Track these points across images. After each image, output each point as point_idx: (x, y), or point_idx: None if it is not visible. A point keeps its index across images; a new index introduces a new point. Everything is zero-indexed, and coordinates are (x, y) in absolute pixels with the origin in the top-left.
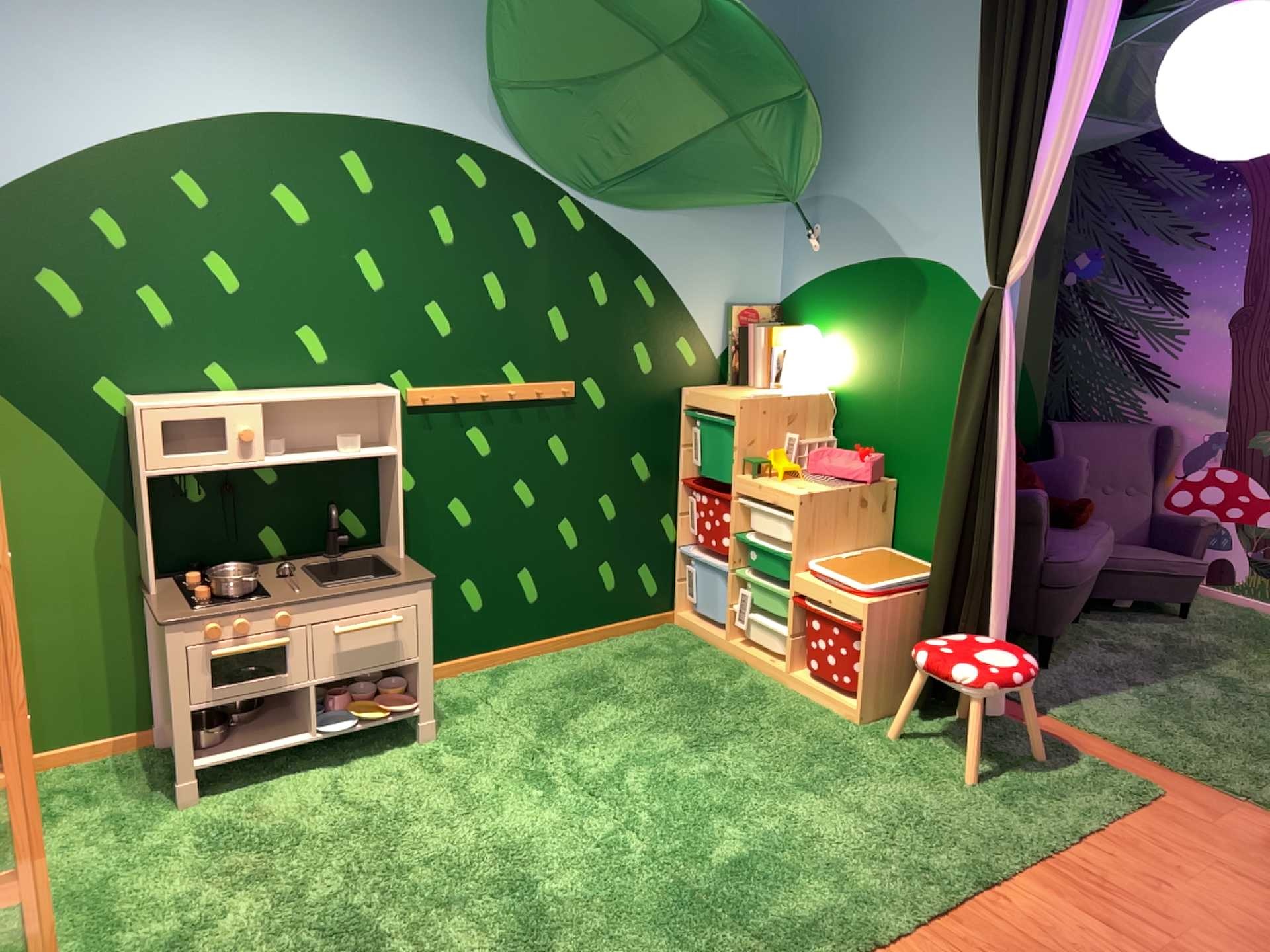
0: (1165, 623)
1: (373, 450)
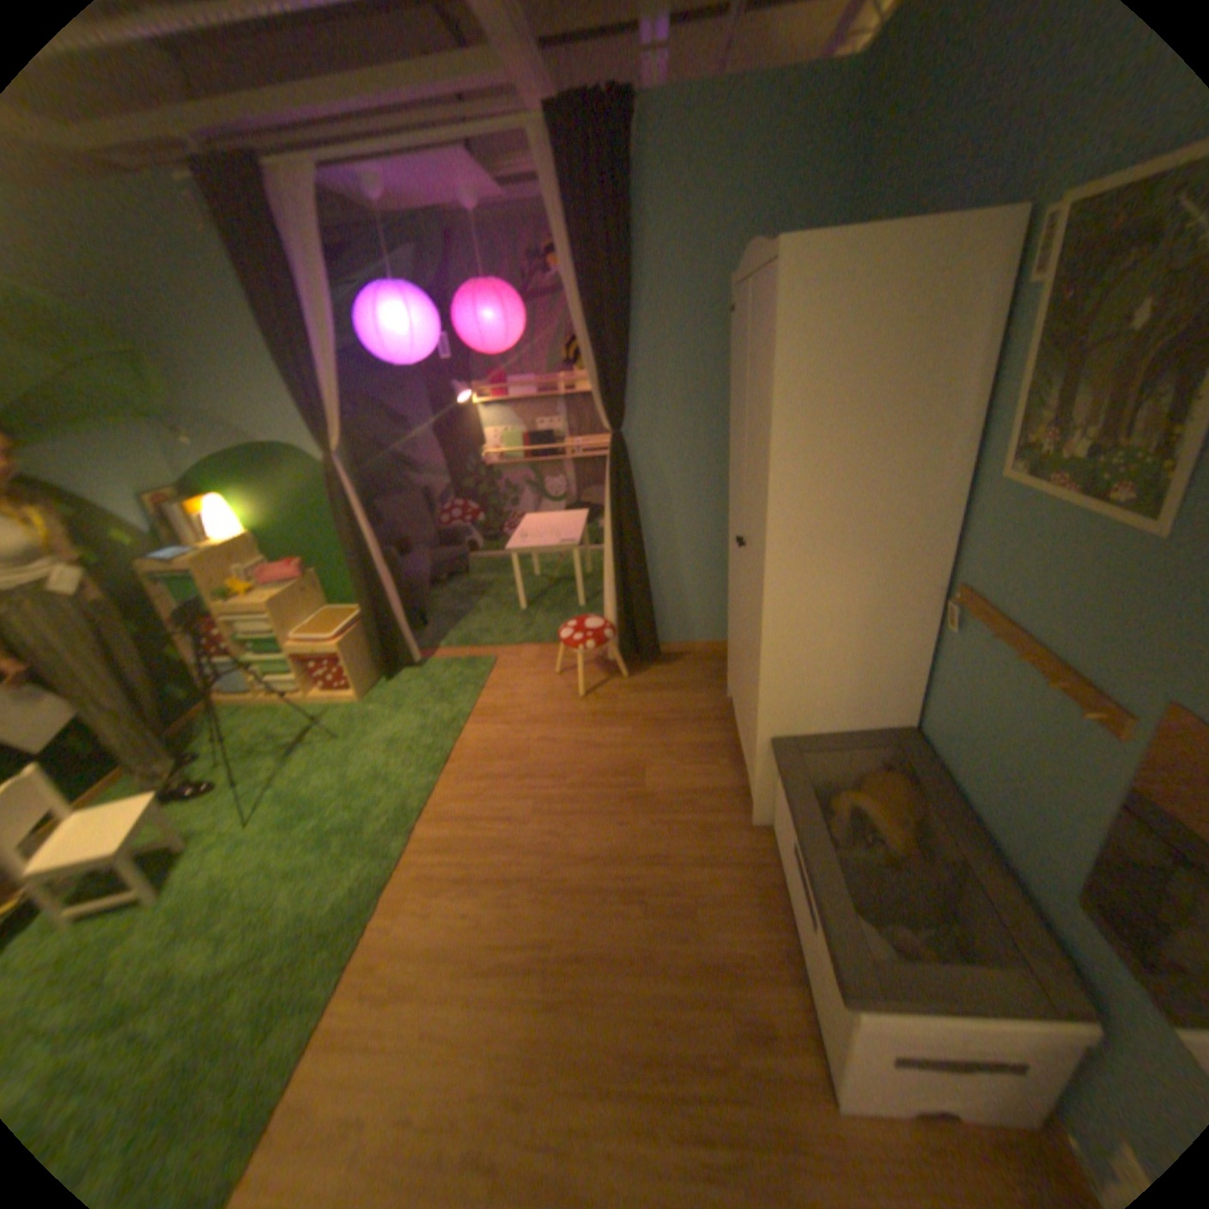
0: (464, 579)
1: None
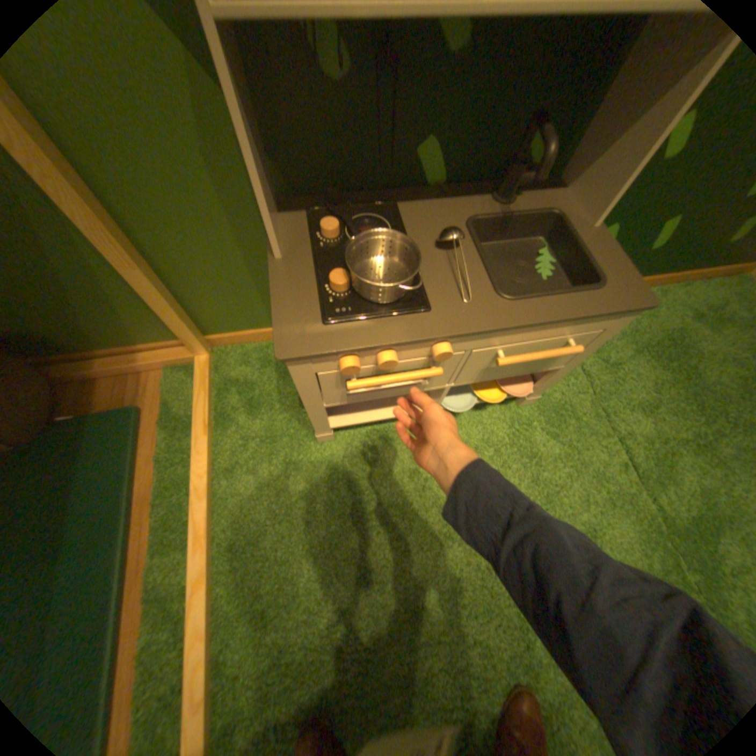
0: None
1: None
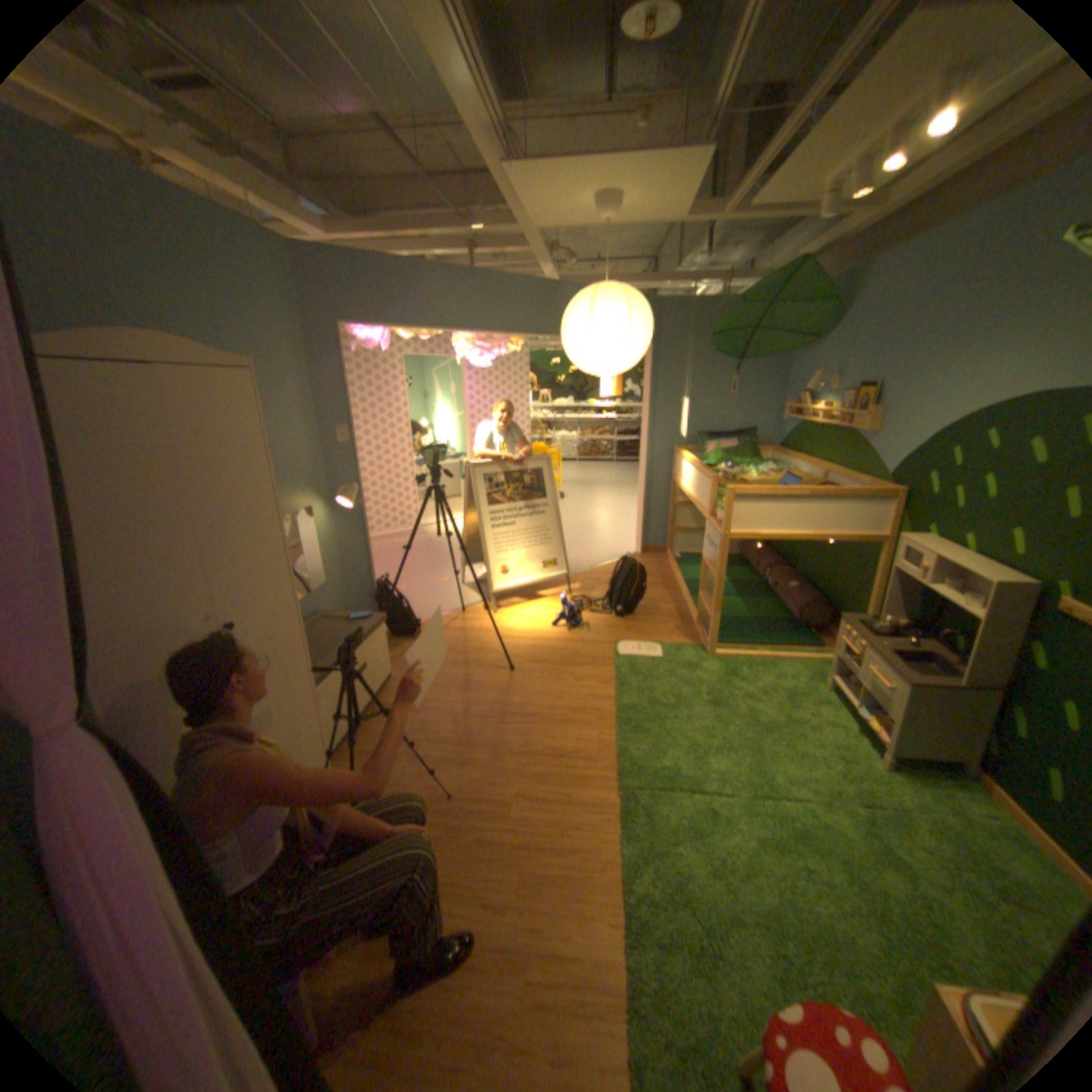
0: None
1: (985, 614)
